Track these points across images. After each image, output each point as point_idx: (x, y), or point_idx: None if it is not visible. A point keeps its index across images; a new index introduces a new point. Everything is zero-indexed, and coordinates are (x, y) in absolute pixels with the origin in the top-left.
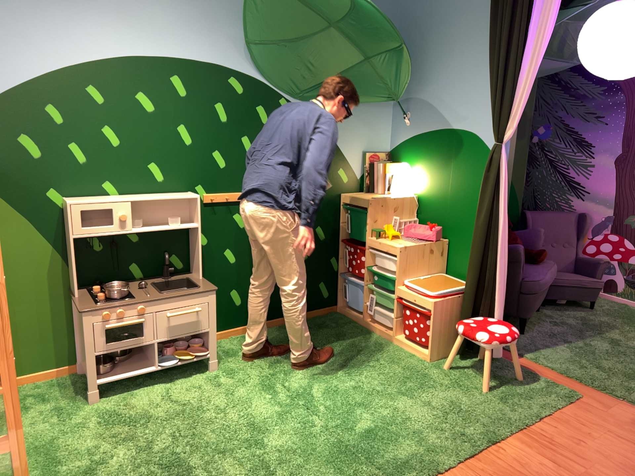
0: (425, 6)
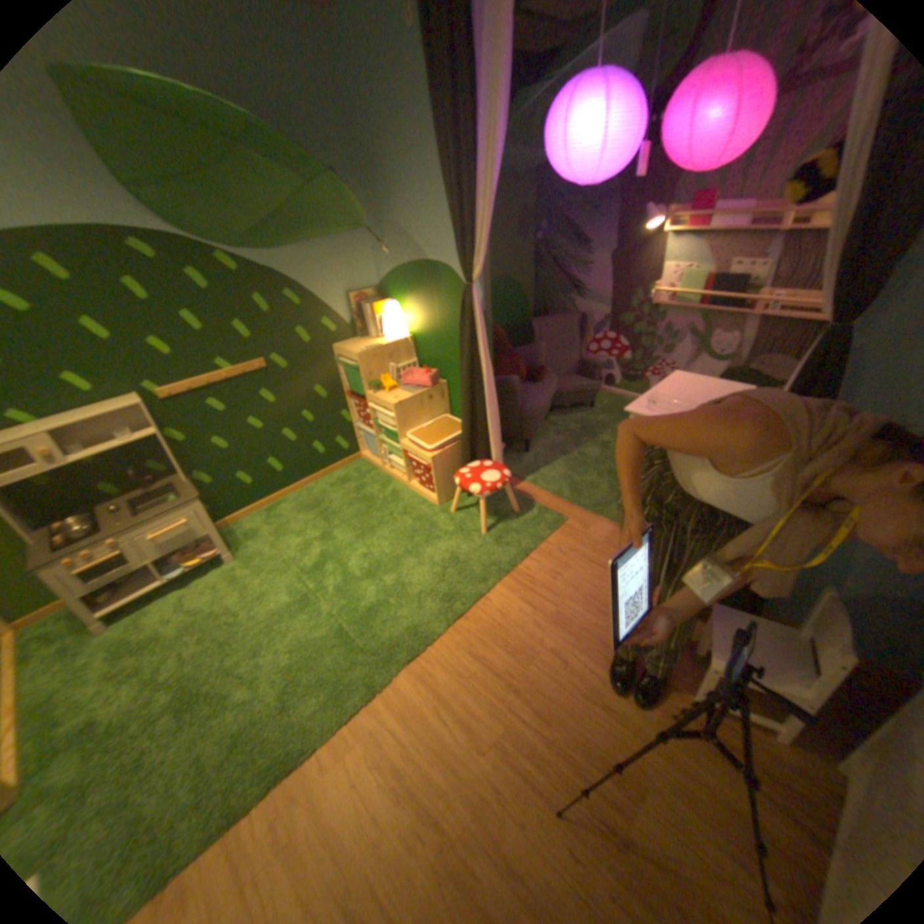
0: (368, 91)
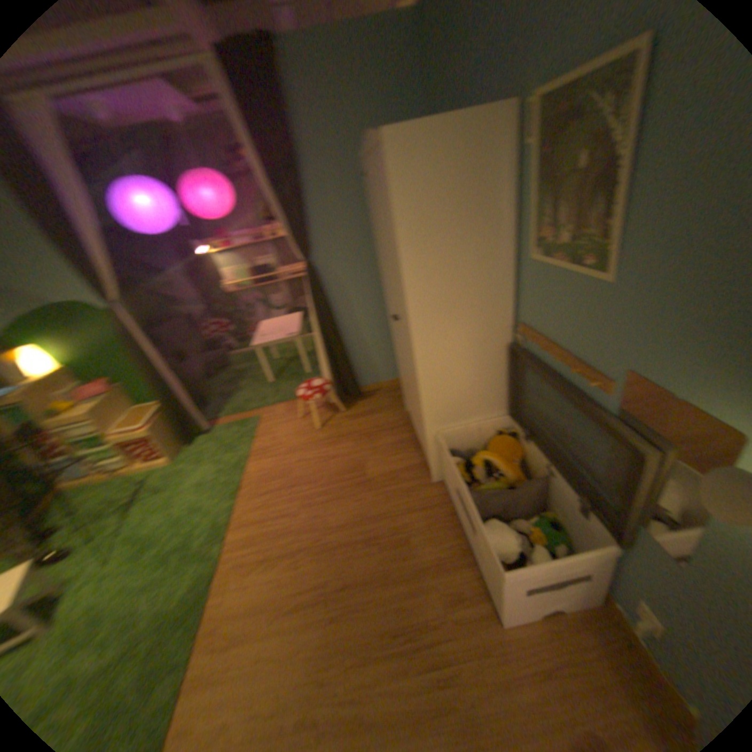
0: None
